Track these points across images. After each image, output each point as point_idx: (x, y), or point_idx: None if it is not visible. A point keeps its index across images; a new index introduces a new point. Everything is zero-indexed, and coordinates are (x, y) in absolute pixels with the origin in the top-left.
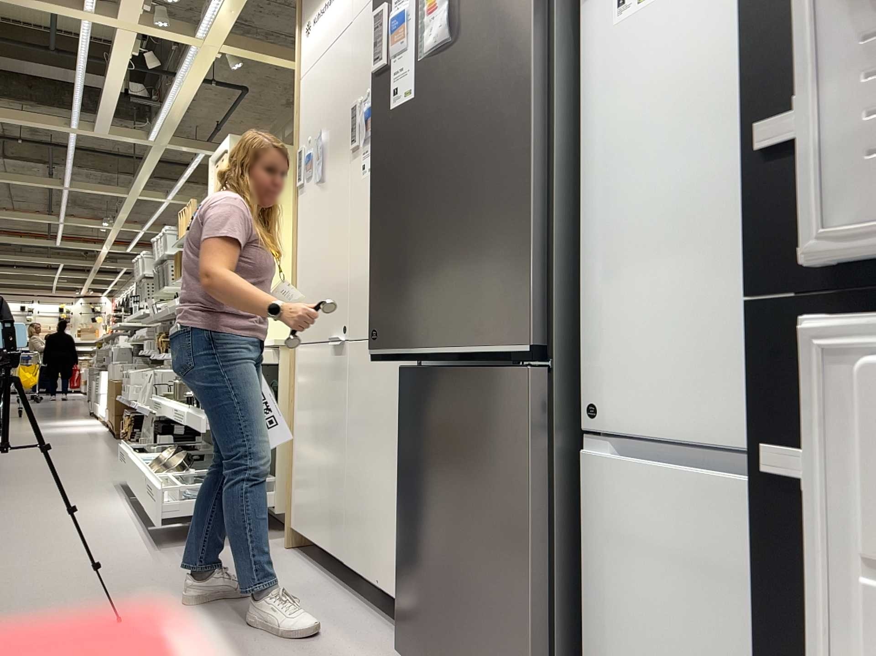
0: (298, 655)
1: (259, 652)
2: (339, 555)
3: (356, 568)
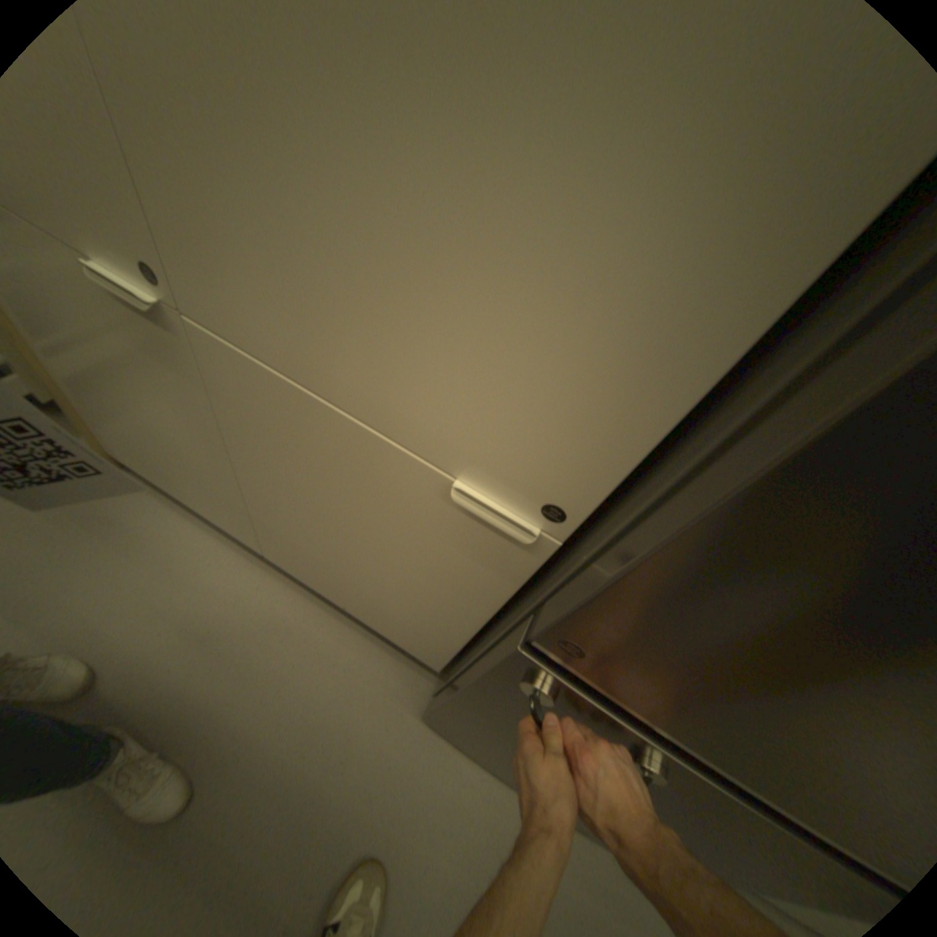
0: (306, 755)
1: (256, 776)
2: (249, 544)
3: (294, 574)
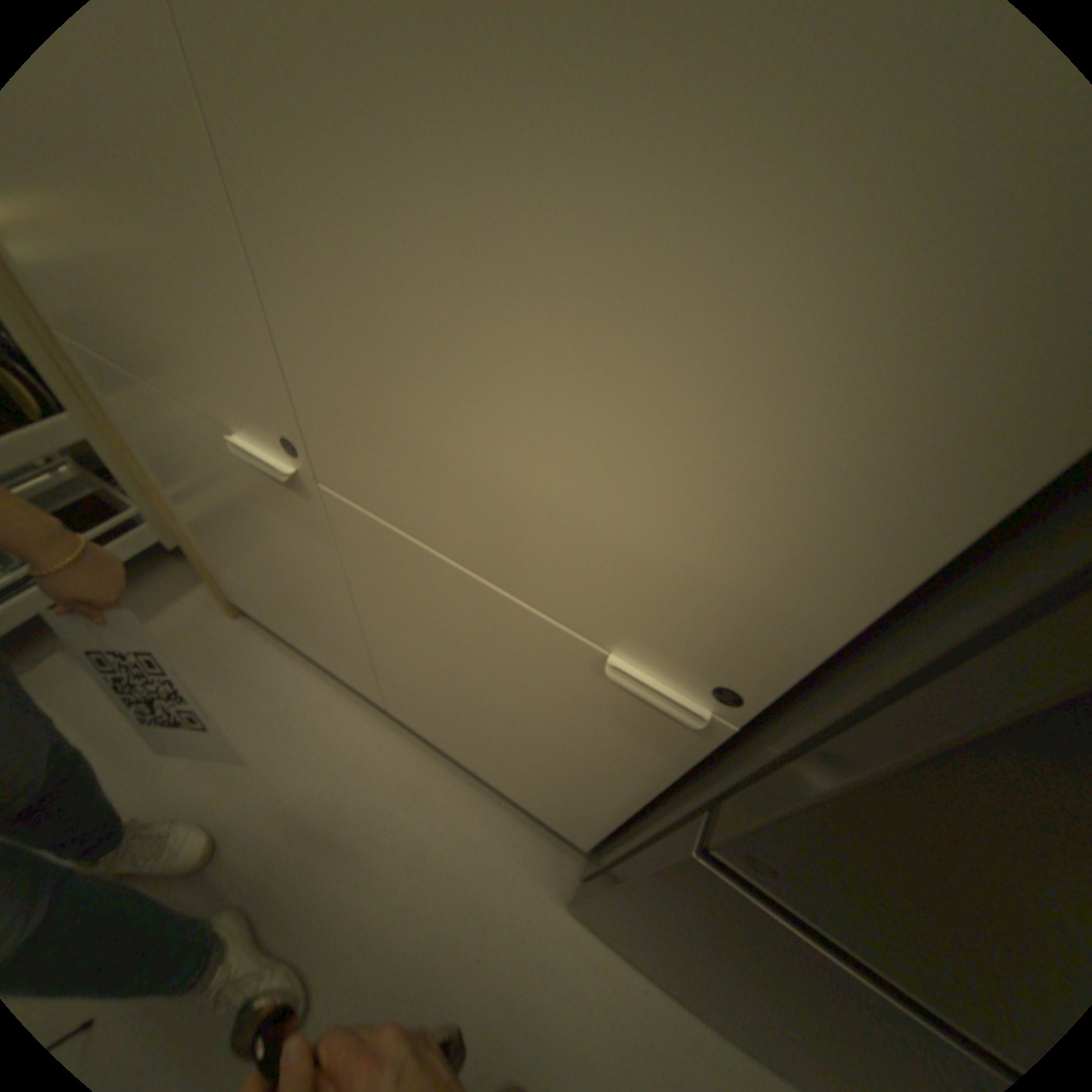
0: (437, 948)
1: (383, 973)
2: (371, 696)
3: (419, 730)
